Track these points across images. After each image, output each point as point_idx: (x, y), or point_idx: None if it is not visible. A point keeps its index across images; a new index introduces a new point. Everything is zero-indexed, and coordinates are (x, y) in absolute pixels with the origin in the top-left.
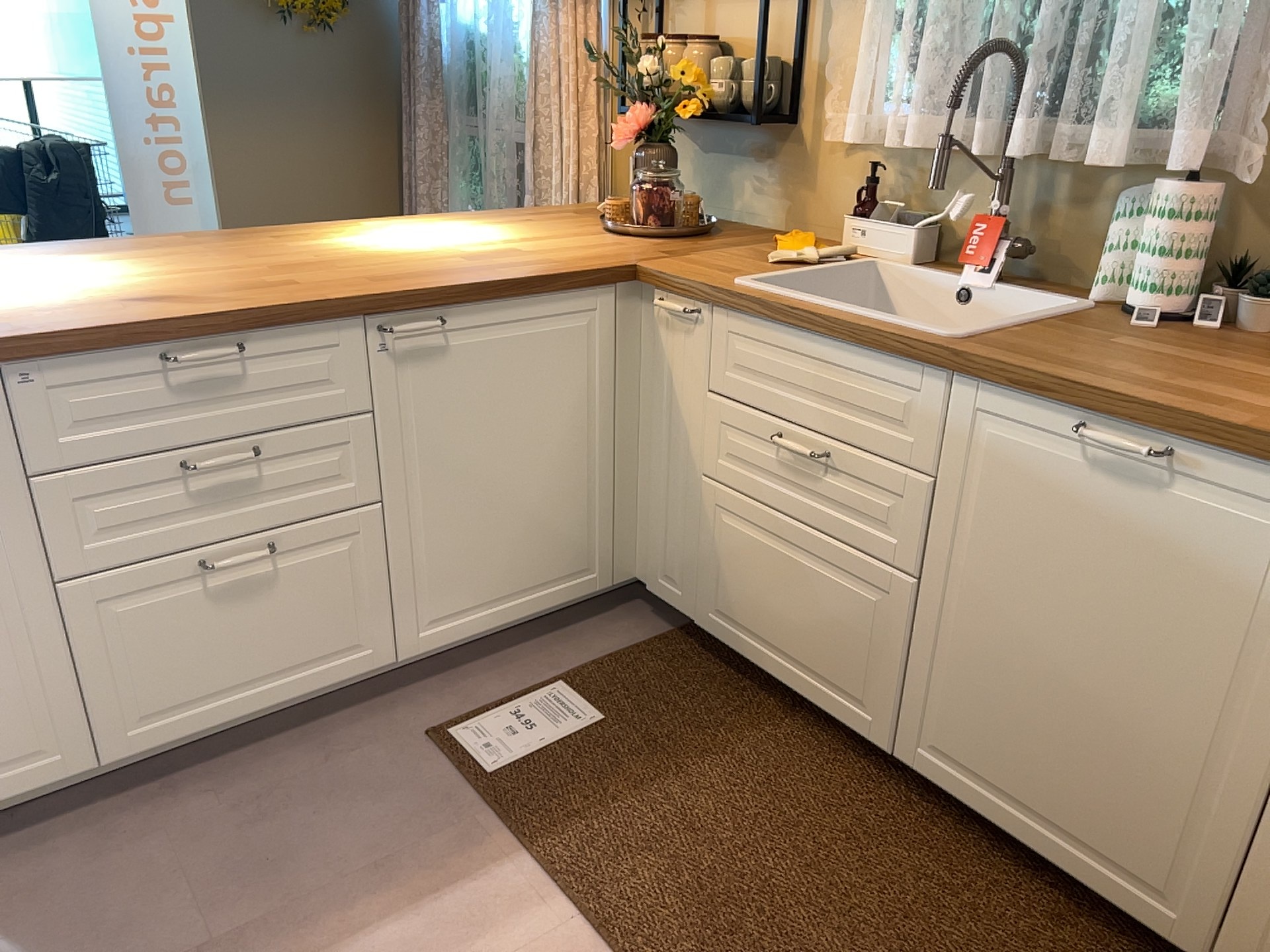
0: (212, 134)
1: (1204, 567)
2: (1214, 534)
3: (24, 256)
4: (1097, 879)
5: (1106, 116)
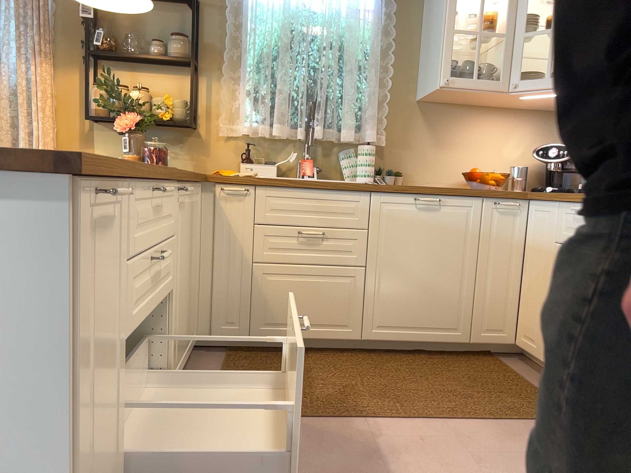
0: None
1: (452, 227)
2: (453, 218)
3: None
4: (439, 337)
5: (344, 125)
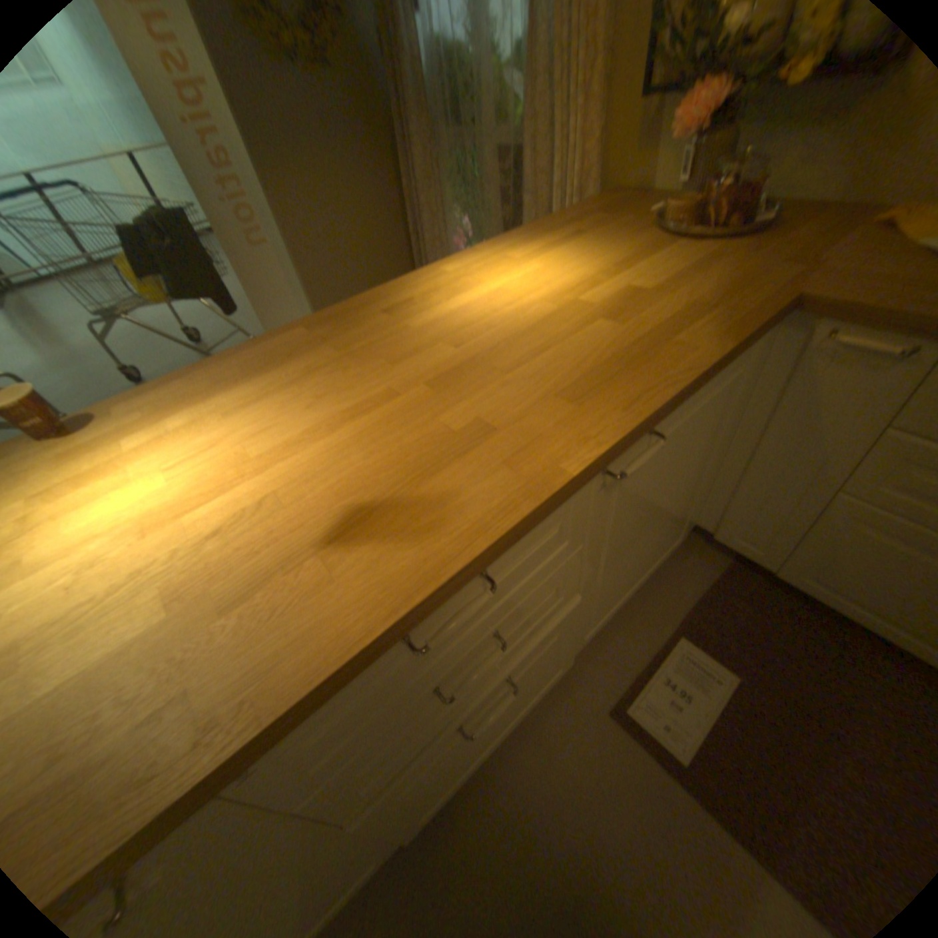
0: (261, 181)
1: None
2: None
3: (162, 402)
4: None
5: None
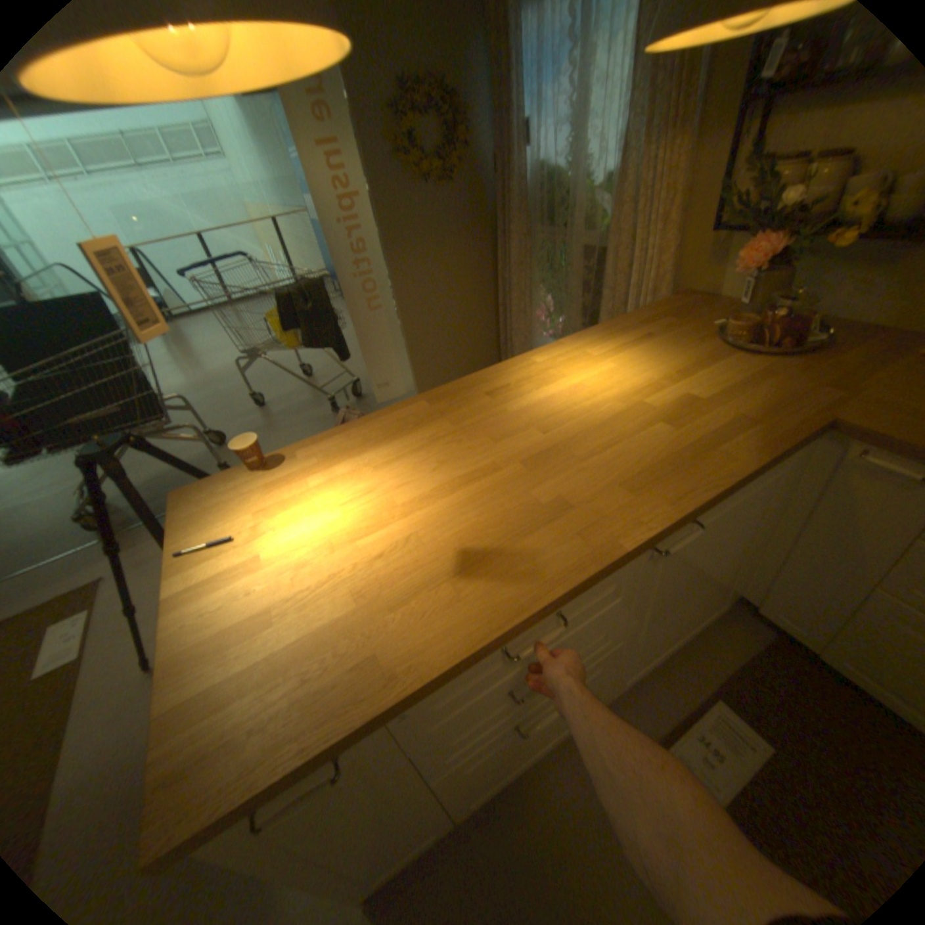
0: (388, 267)
1: None
2: None
3: (330, 453)
4: None
5: None
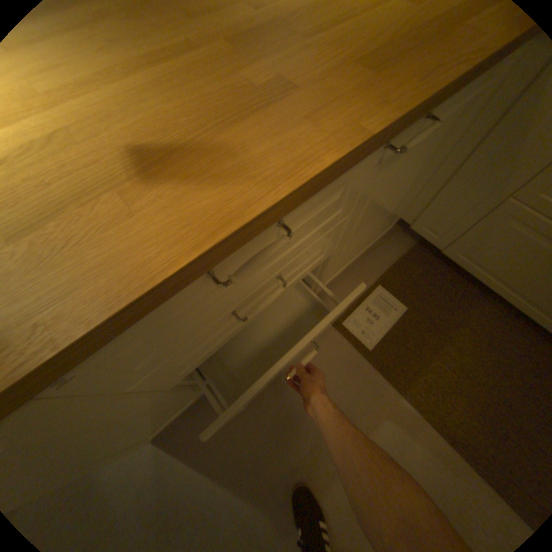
0: None
1: None
2: None
3: None
4: None
5: None
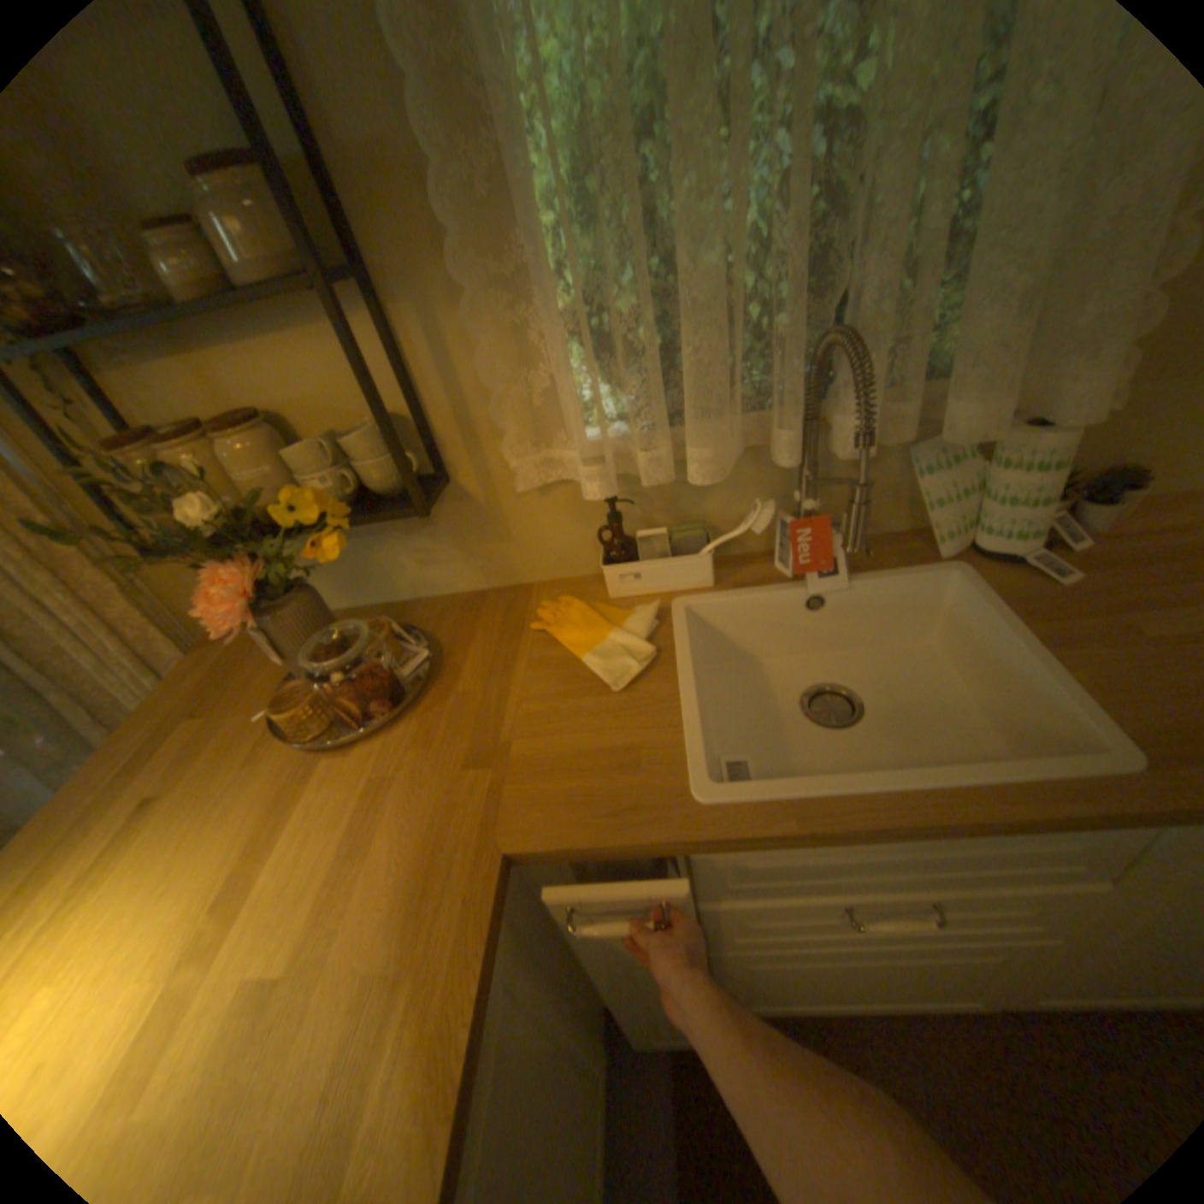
0: None
1: None
2: None
3: None
4: None
5: (968, 375)
